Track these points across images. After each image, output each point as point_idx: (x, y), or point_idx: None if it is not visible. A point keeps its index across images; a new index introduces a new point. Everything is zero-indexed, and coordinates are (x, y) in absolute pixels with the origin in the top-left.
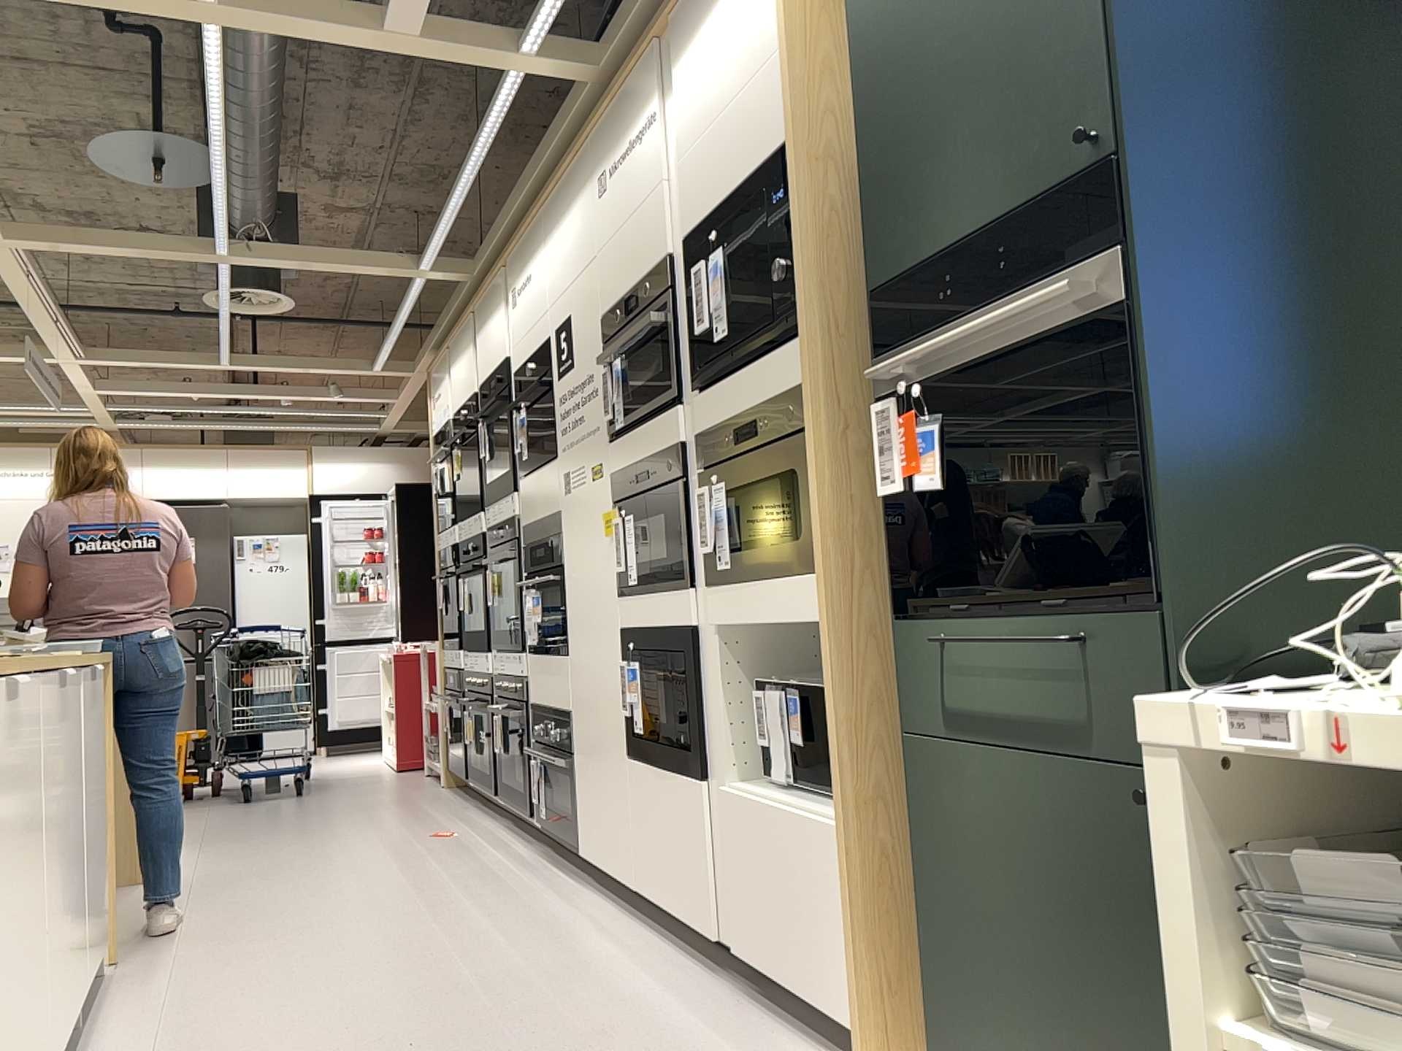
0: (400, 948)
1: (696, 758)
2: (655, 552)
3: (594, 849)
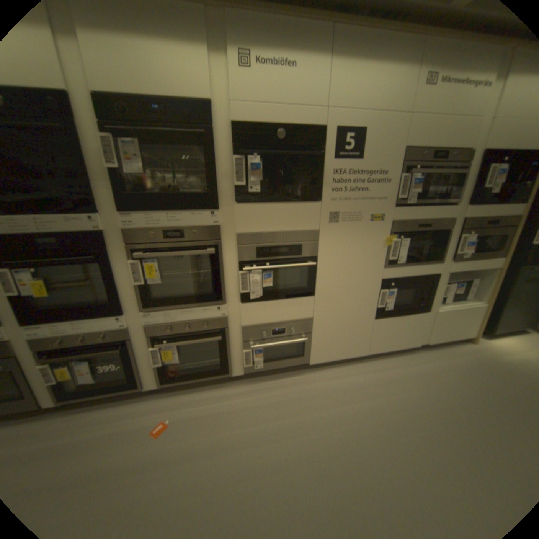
0: (396, 437)
1: (427, 307)
2: (419, 251)
3: (329, 356)
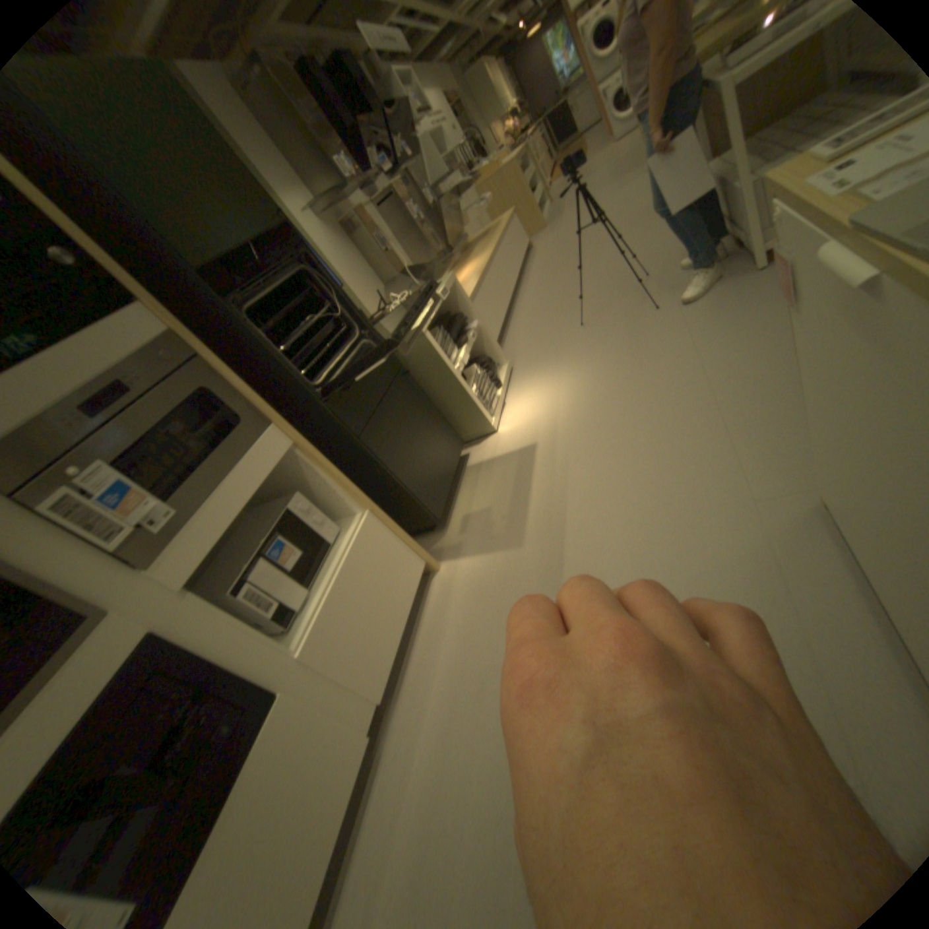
0: None
1: (255, 705)
2: None
3: None
